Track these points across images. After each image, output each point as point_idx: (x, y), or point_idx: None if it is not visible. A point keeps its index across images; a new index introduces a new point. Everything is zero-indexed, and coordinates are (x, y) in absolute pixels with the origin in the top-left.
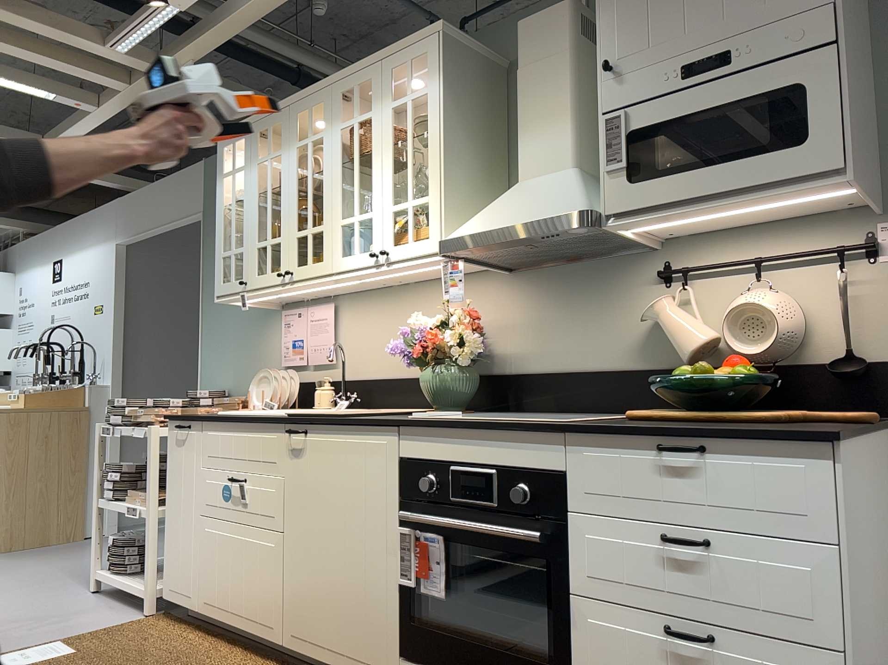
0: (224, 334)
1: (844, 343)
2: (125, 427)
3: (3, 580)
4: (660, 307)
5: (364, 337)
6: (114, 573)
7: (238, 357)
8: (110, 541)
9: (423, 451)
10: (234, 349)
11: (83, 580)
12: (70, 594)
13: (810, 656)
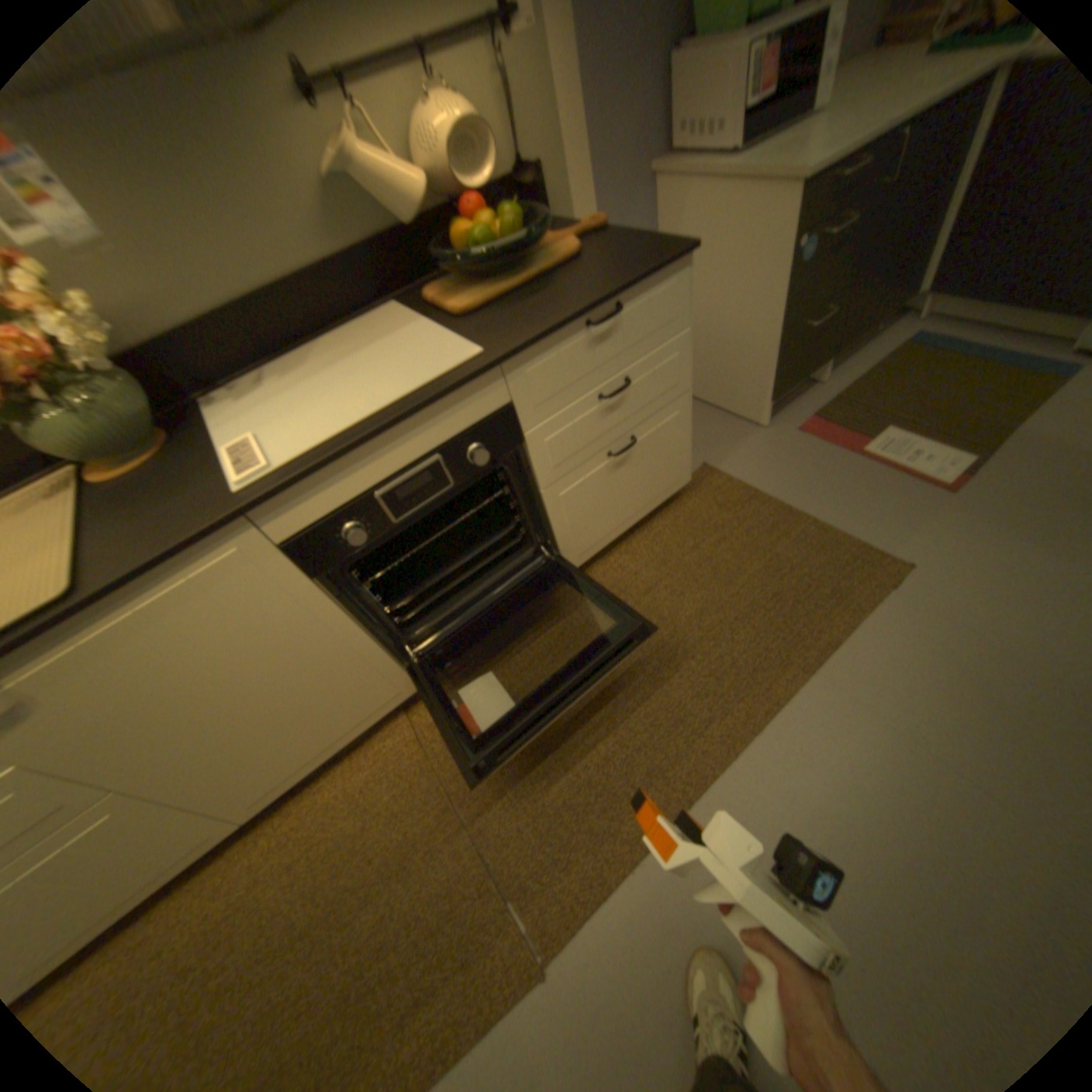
0: None
1: (511, 152)
2: None
3: None
4: (321, 150)
5: None
6: None
7: None
8: None
9: (317, 509)
10: None
11: None
12: None
13: (674, 407)
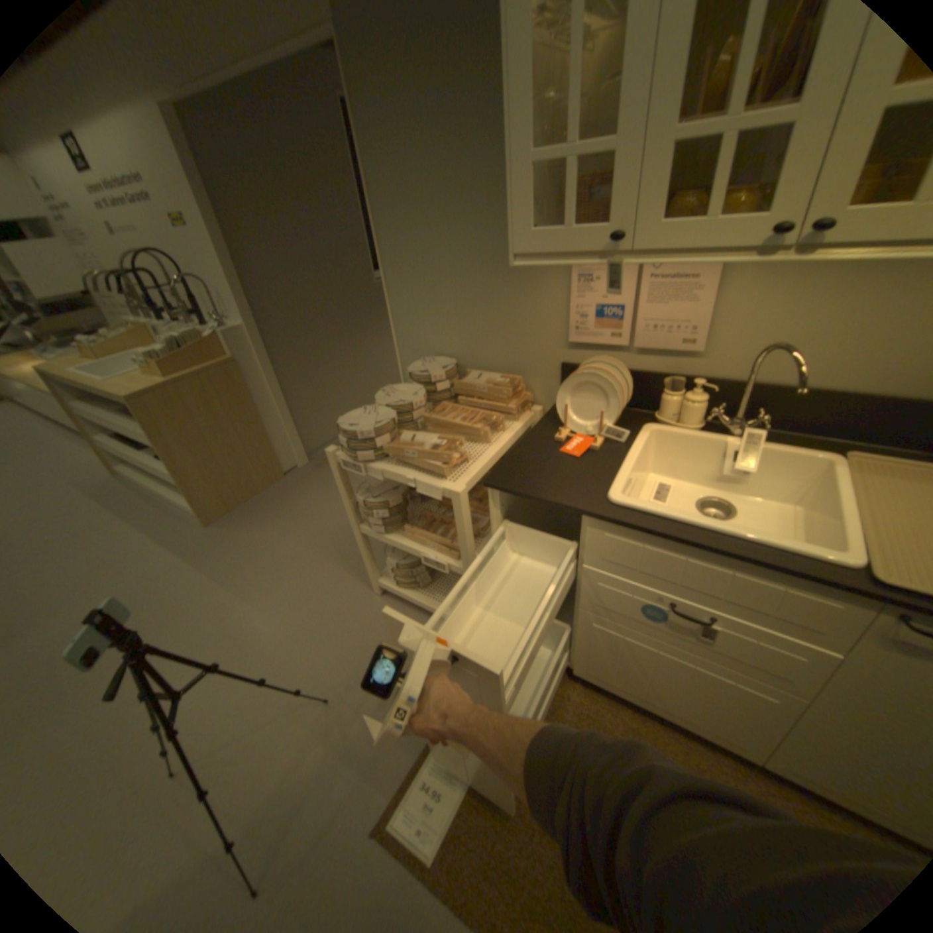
0: (432, 277)
1: None
2: (383, 466)
3: (266, 582)
4: None
5: (794, 314)
6: (402, 586)
7: (464, 315)
8: (390, 563)
9: None
10: (456, 302)
11: (349, 569)
12: (358, 603)
13: None
